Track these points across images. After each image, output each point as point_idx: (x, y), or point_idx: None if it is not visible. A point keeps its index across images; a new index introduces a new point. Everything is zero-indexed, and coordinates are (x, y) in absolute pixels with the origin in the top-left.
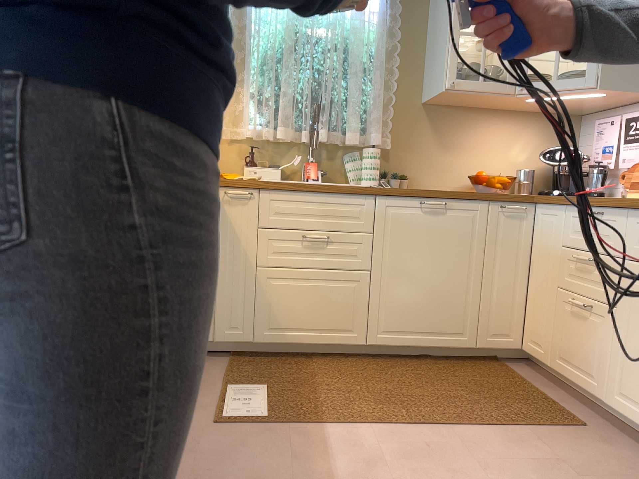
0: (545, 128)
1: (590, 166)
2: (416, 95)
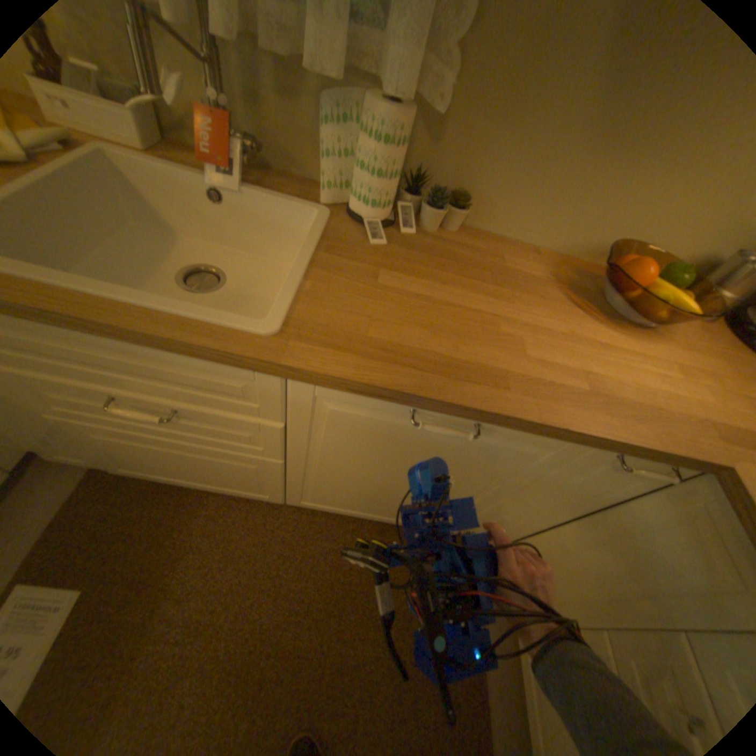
0: None
1: None
2: None
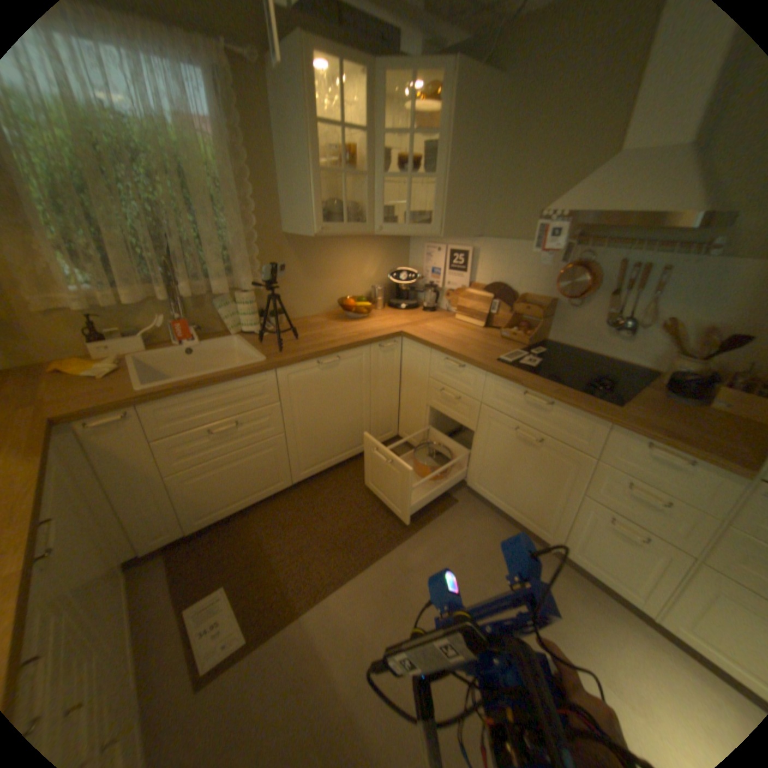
0: (385, 246)
1: (424, 286)
2: (274, 227)
